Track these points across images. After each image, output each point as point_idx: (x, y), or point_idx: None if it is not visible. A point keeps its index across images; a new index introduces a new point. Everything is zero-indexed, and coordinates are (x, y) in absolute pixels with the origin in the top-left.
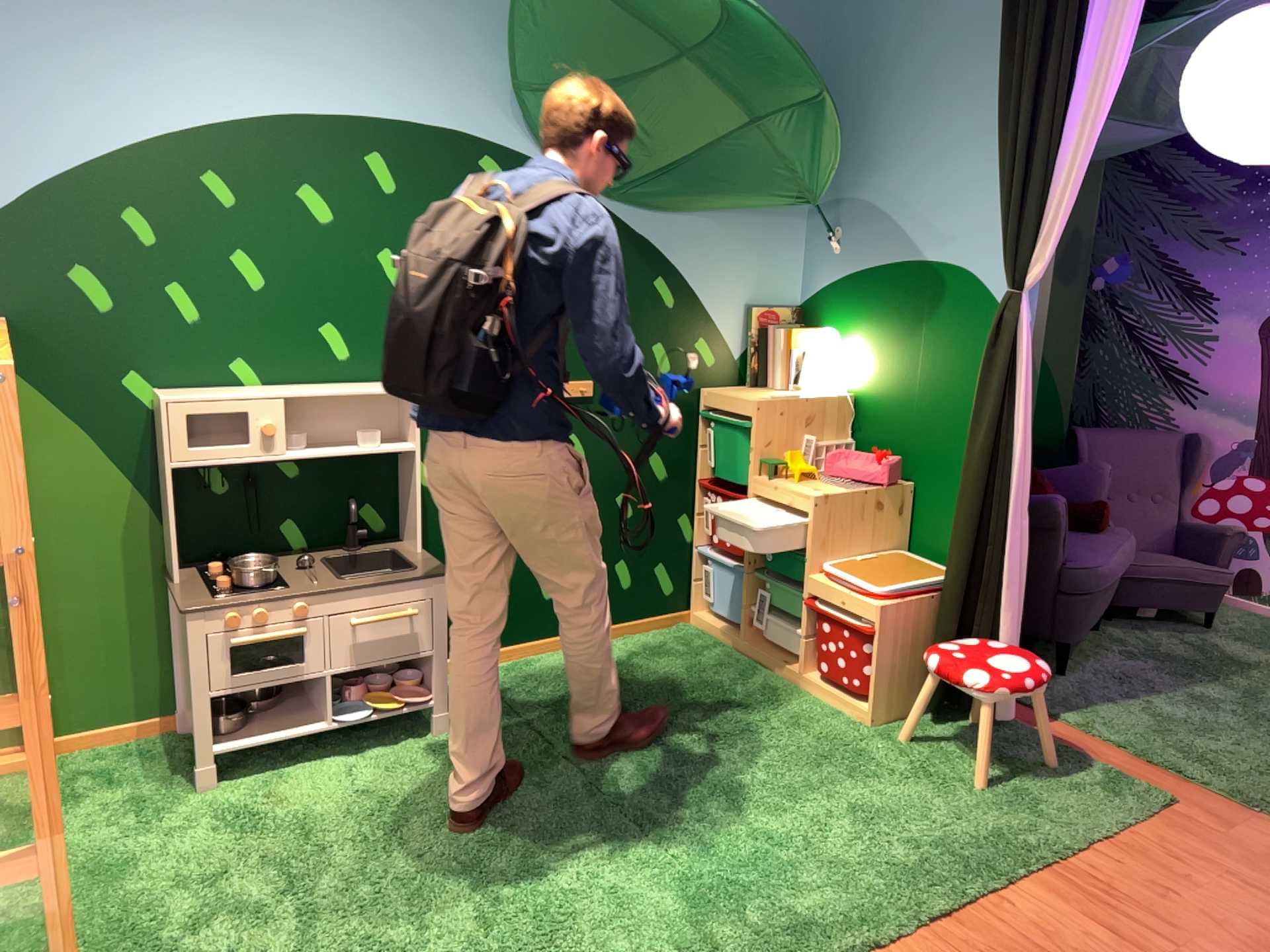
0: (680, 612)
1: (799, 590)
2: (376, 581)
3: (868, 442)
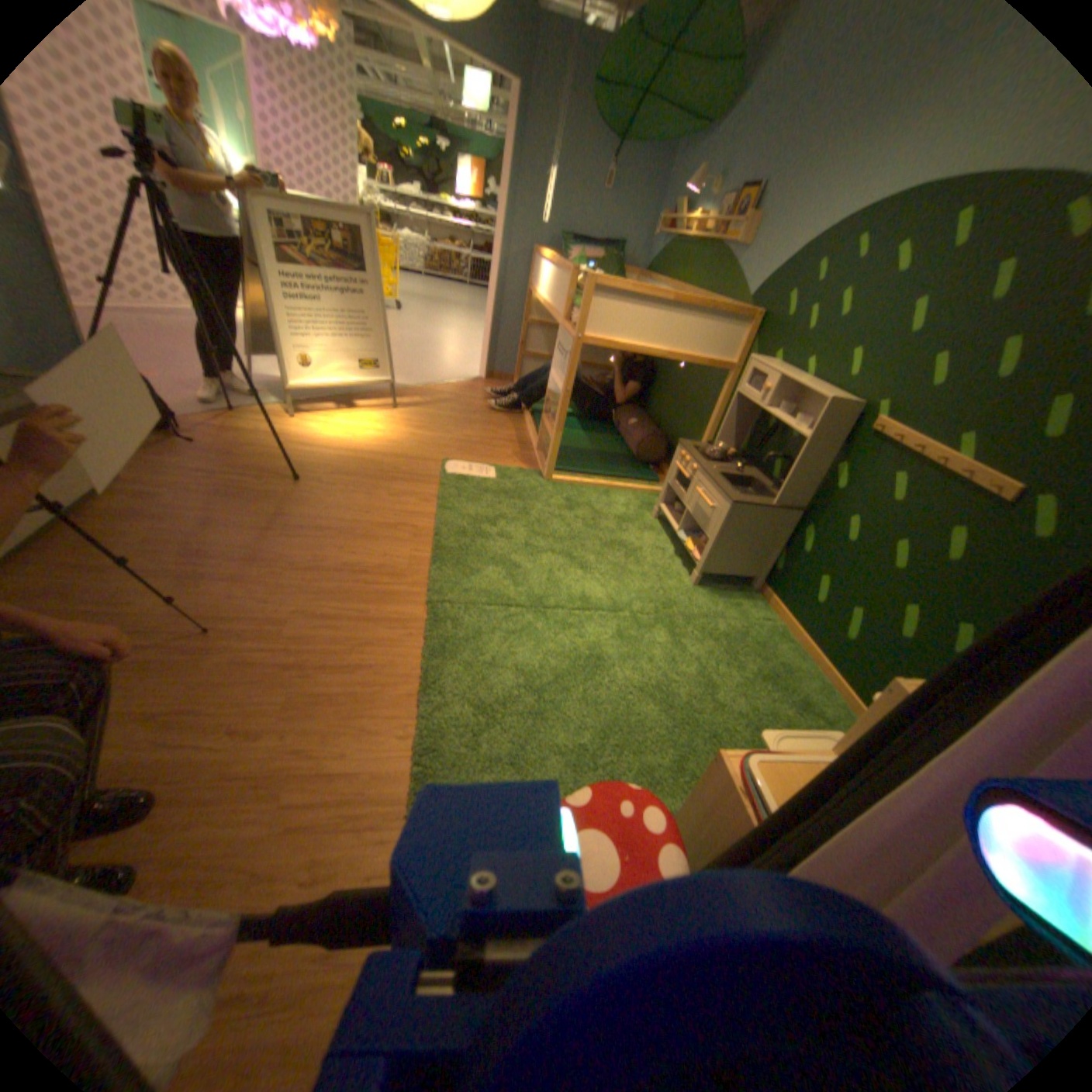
0: None
1: None
2: (712, 477)
3: None
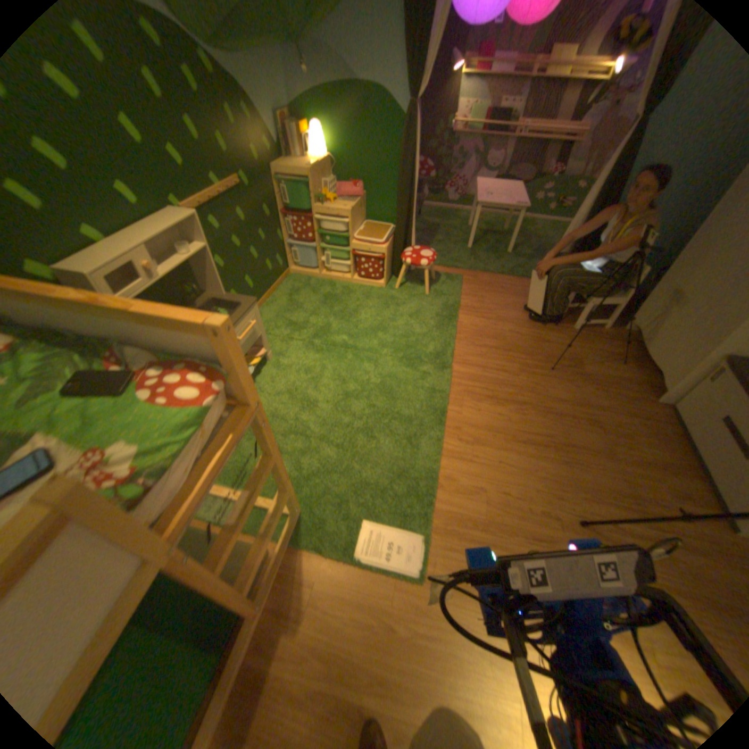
0: (286, 271)
1: (344, 249)
2: (236, 320)
3: (343, 176)
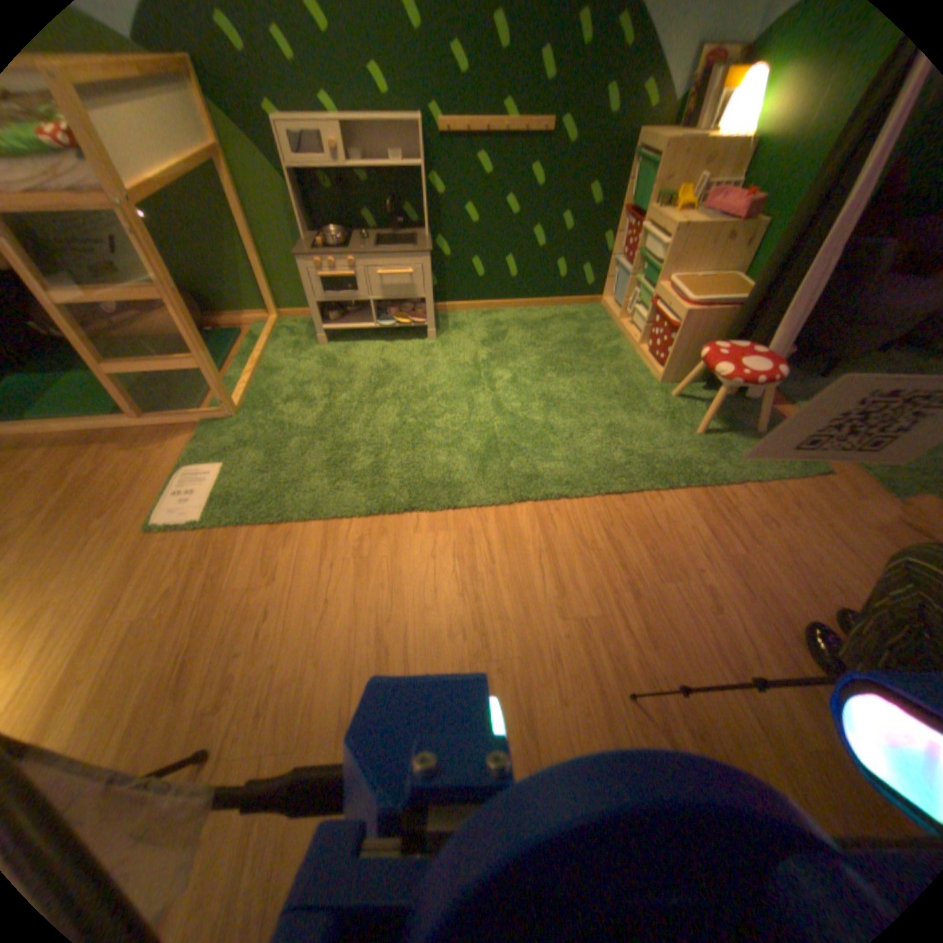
0: (594, 296)
1: (653, 292)
2: (384, 250)
3: (755, 181)
